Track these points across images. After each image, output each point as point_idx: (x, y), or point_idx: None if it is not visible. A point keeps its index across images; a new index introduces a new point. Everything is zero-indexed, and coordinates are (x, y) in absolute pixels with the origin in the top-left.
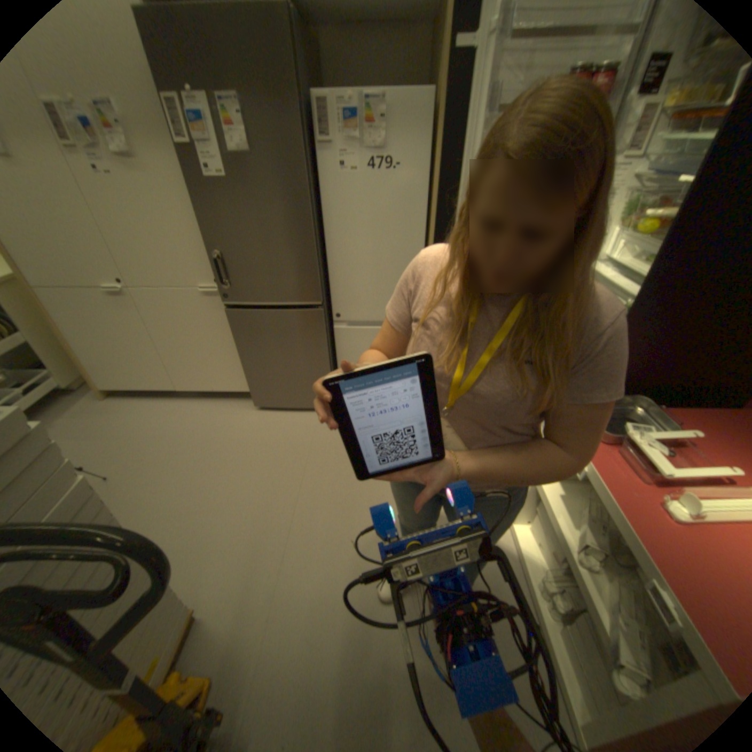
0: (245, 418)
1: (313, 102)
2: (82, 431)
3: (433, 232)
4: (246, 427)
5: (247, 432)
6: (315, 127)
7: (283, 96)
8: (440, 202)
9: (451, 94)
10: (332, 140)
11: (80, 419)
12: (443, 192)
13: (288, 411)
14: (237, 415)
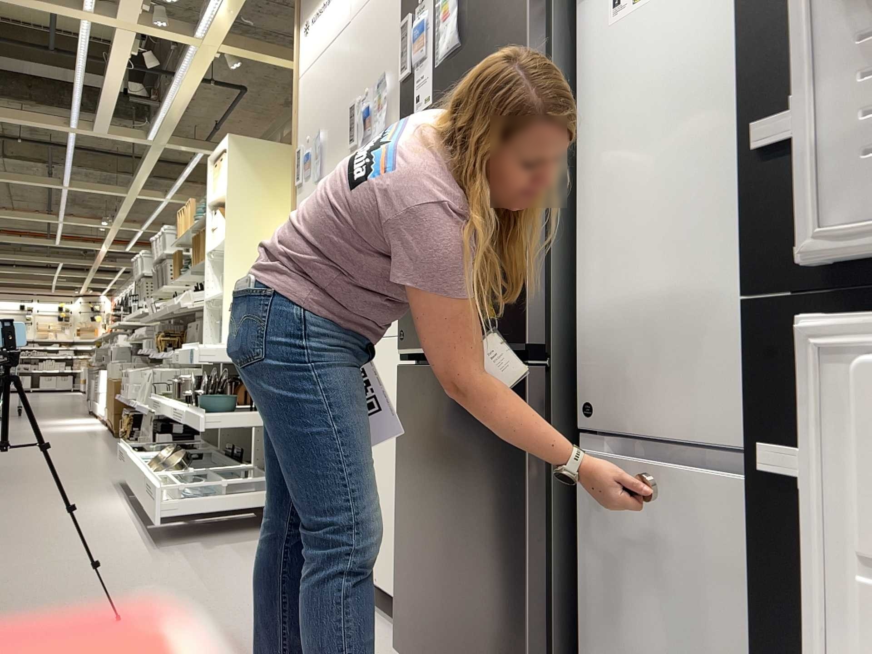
0: None
1: None
2: (214, 565)
3: None
4: None
5: None
6: None
7: None
8: None
9: None
10: None
11: (237, 554)
12: None
13: None
14: None
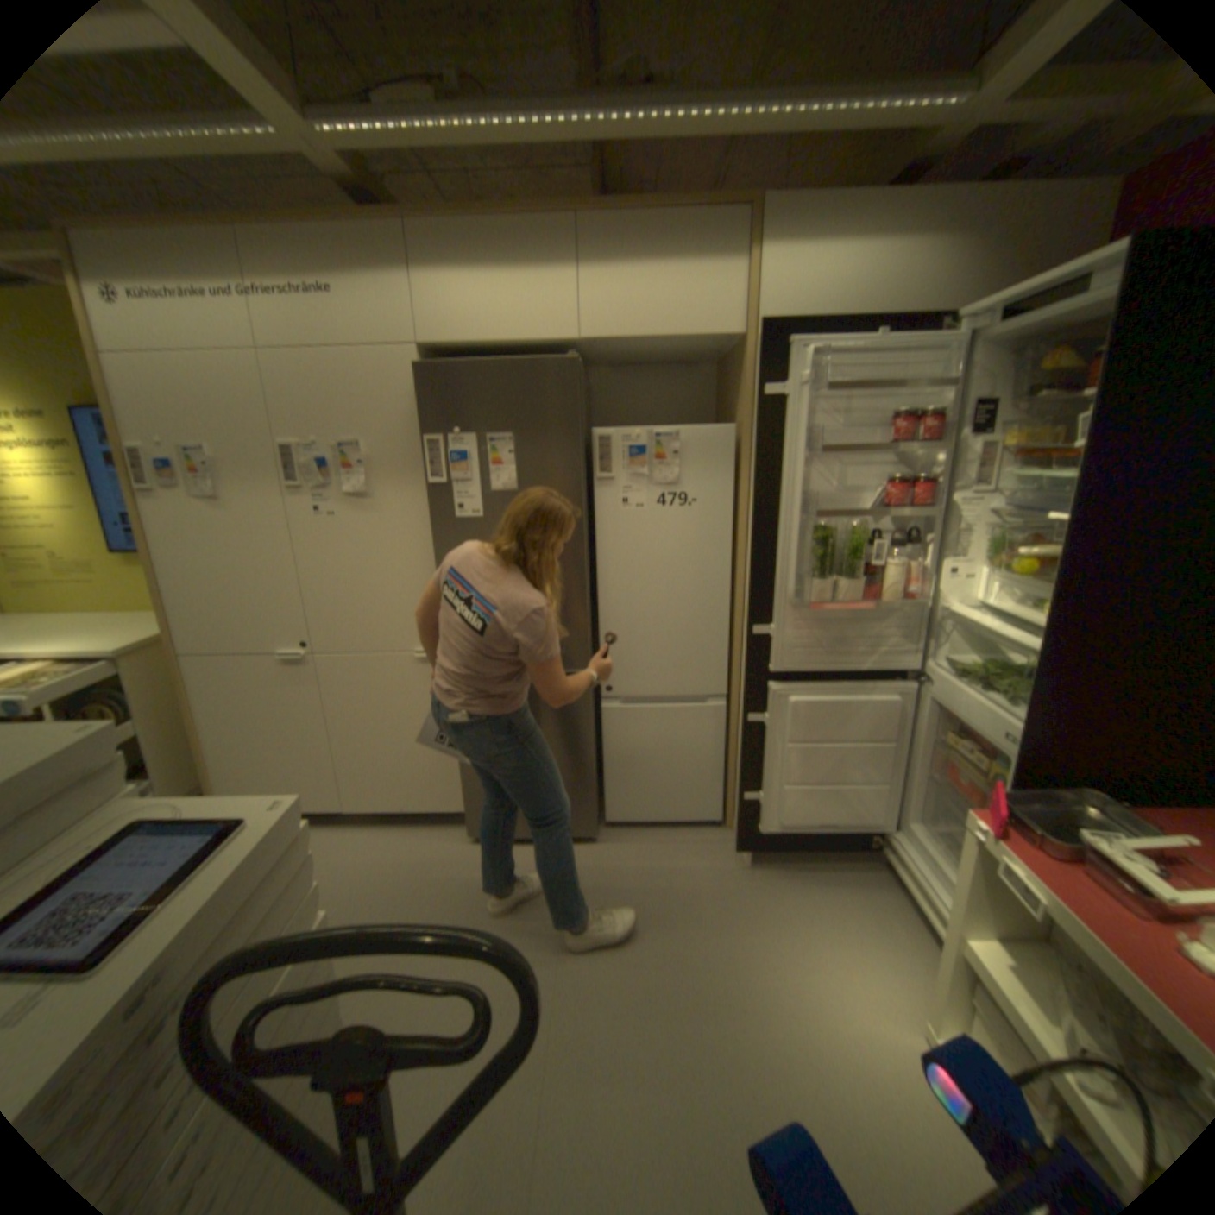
0: (452, 857)
1: (593, 440)
2: None
3: (741, 577)
4: (455, 872)
5: (457, 881)
6: (594, 464)
7: (564, 436)
8: (750, 541)
9: (756, 432)
10: (614, 477)
11: None
12: (754, 530)
13: (521, 844)
14: (439, 853)
